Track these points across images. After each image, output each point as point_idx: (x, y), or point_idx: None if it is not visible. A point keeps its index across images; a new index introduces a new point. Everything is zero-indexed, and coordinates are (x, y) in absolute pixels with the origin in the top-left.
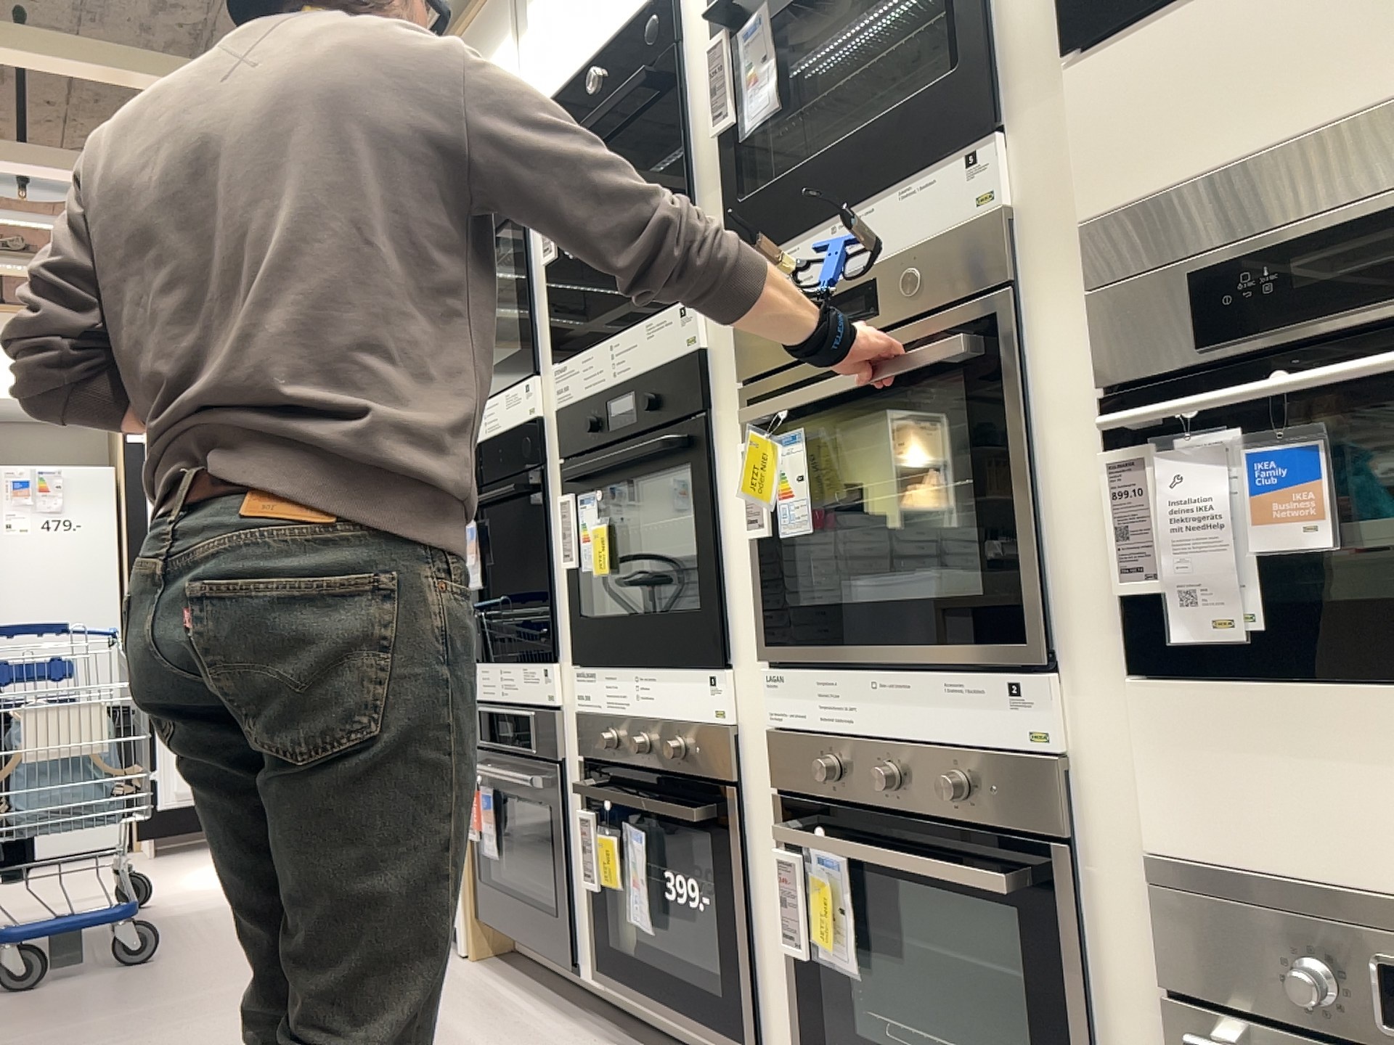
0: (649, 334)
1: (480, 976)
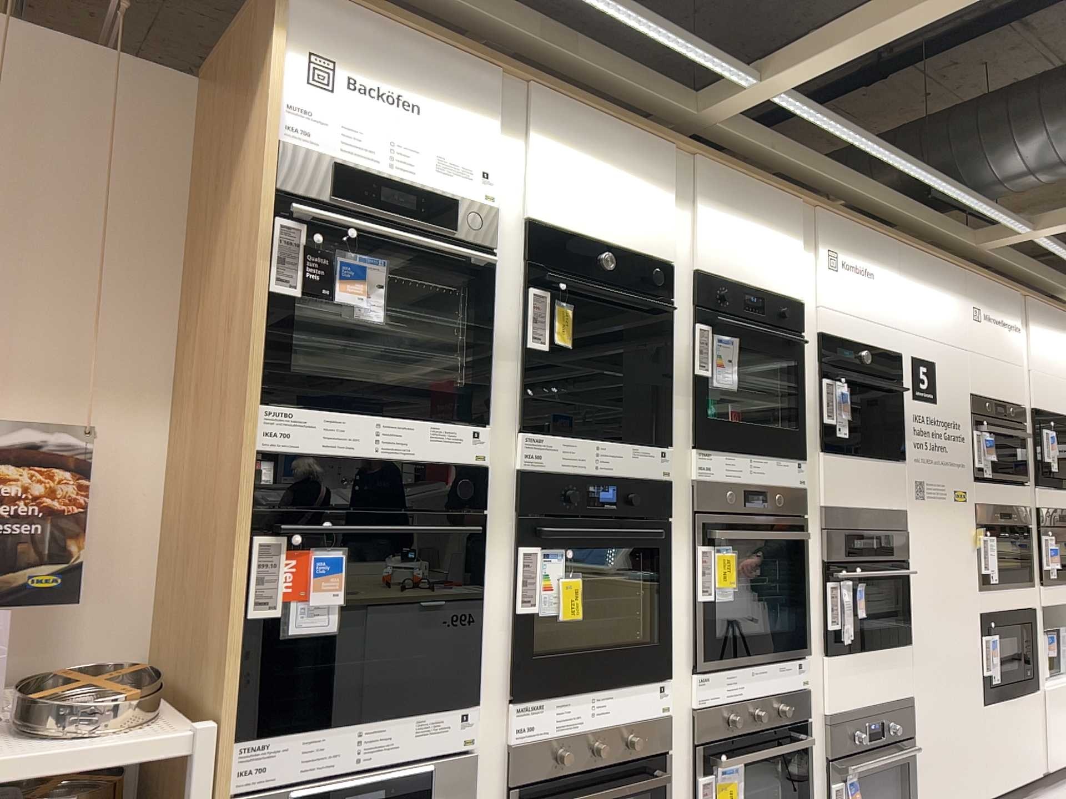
0: (632, 453)
1: None
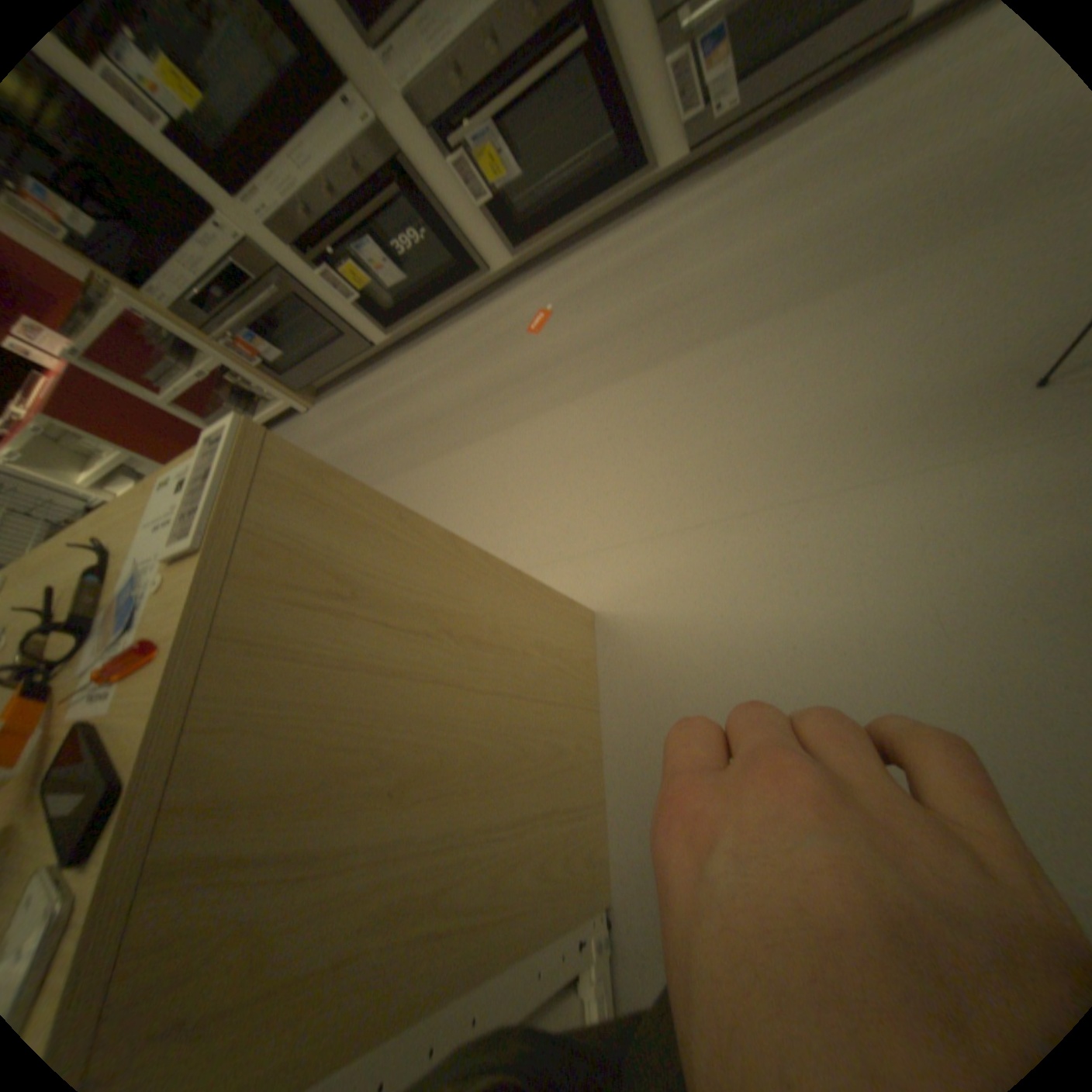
0: None
1: (327, 402)
